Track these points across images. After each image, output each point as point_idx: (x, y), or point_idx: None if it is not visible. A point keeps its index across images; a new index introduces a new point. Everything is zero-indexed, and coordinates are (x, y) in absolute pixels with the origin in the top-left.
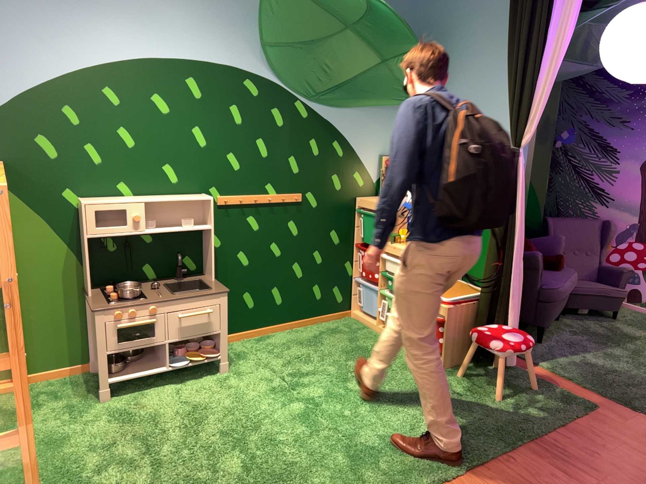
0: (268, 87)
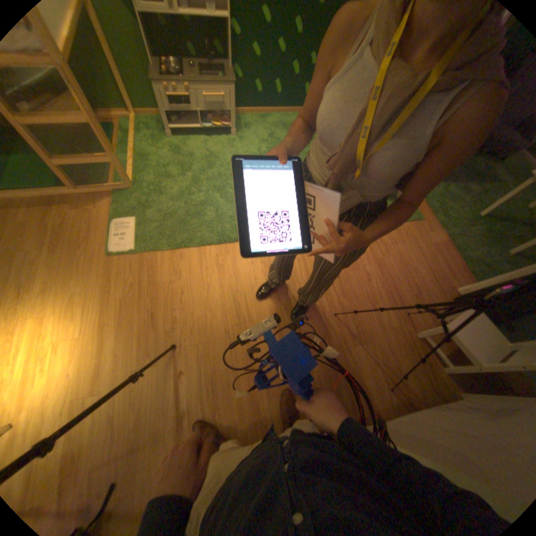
0: None
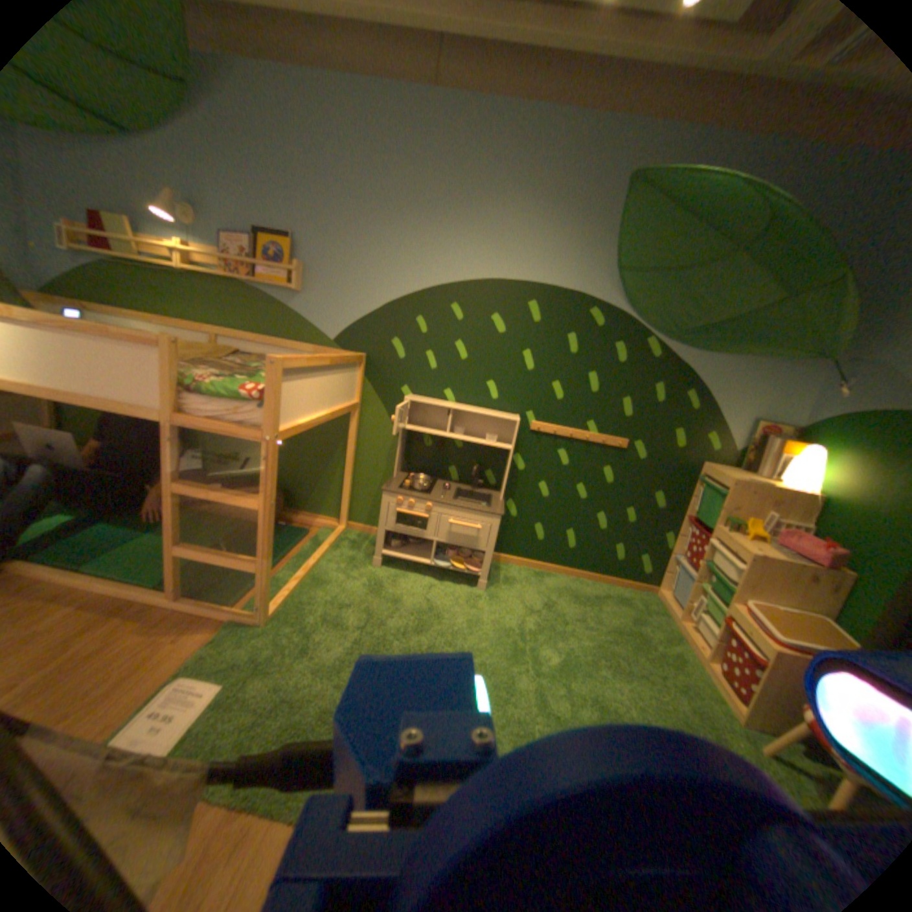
0: (615, 312)
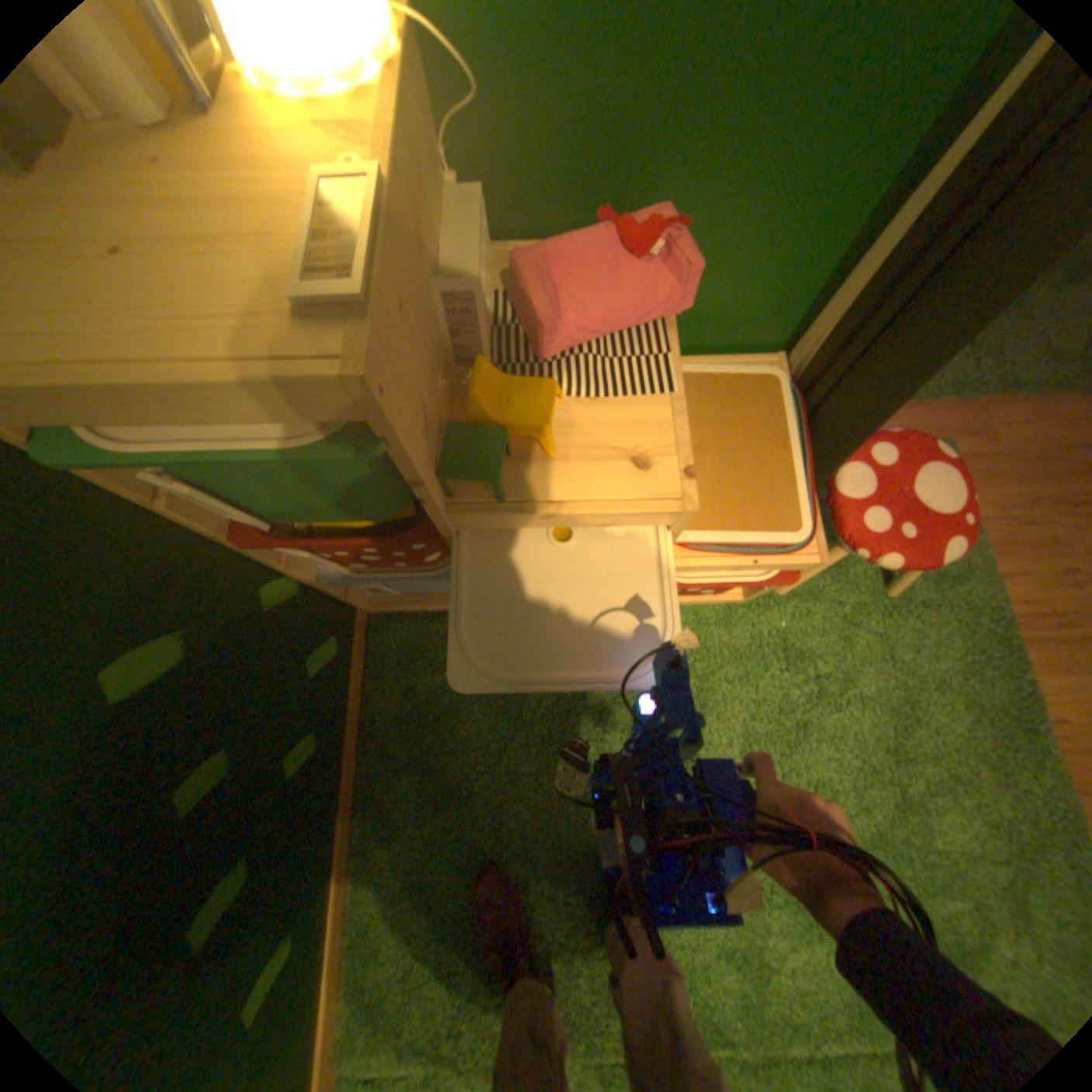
0: None
